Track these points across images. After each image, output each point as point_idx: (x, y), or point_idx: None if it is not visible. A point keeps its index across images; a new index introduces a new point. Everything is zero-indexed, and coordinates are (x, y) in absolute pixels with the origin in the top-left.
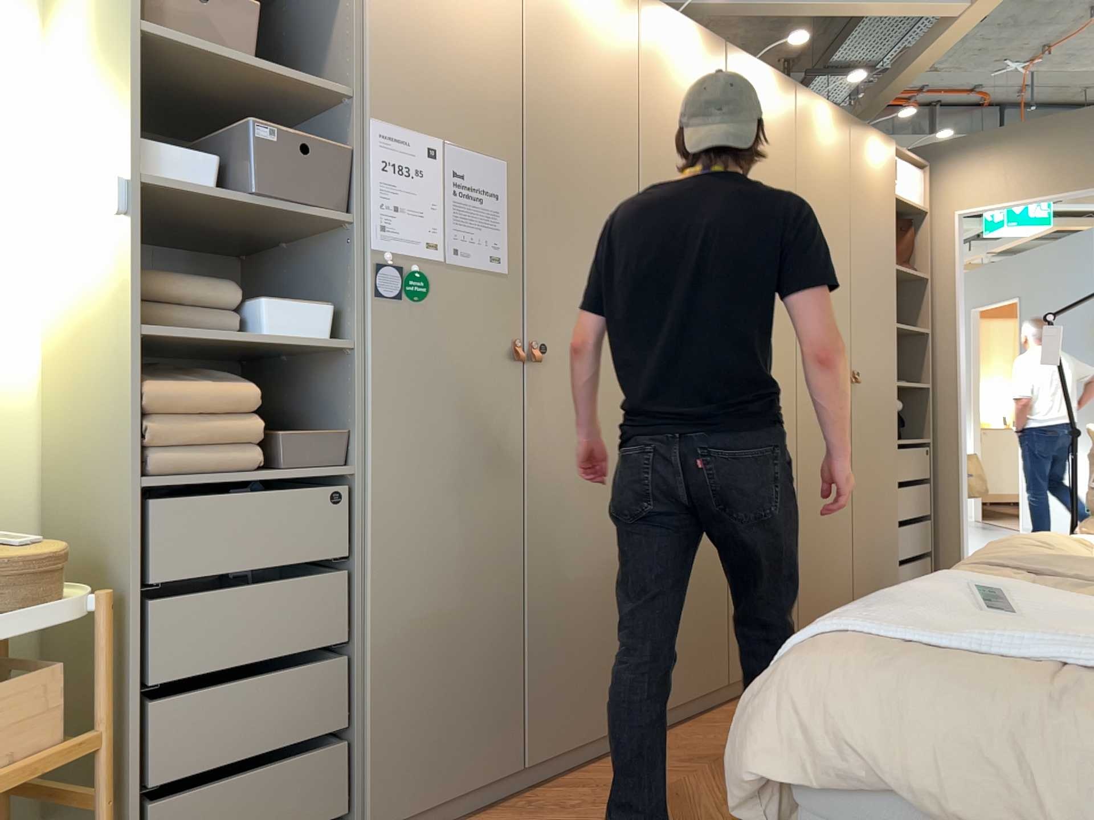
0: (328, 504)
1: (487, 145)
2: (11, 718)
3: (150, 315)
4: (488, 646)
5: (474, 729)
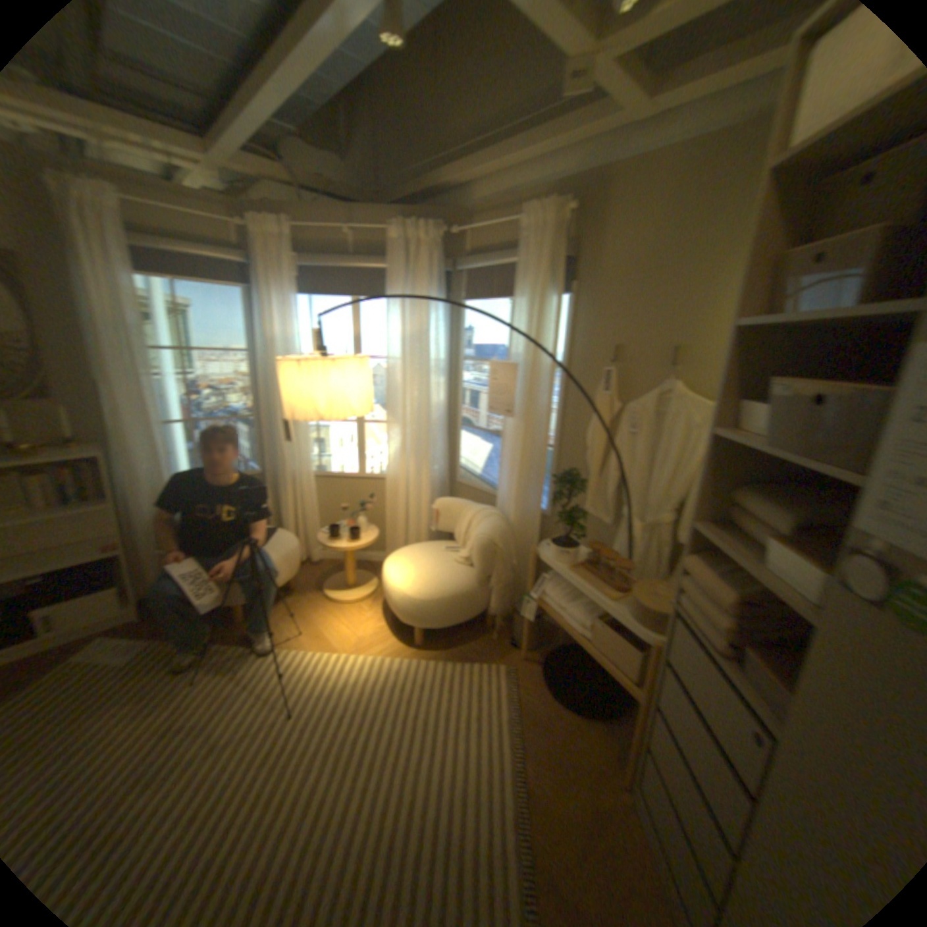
0: (753, 739)
1: None
2: (619, 652)
3: (739, 520)
4: None
5: None
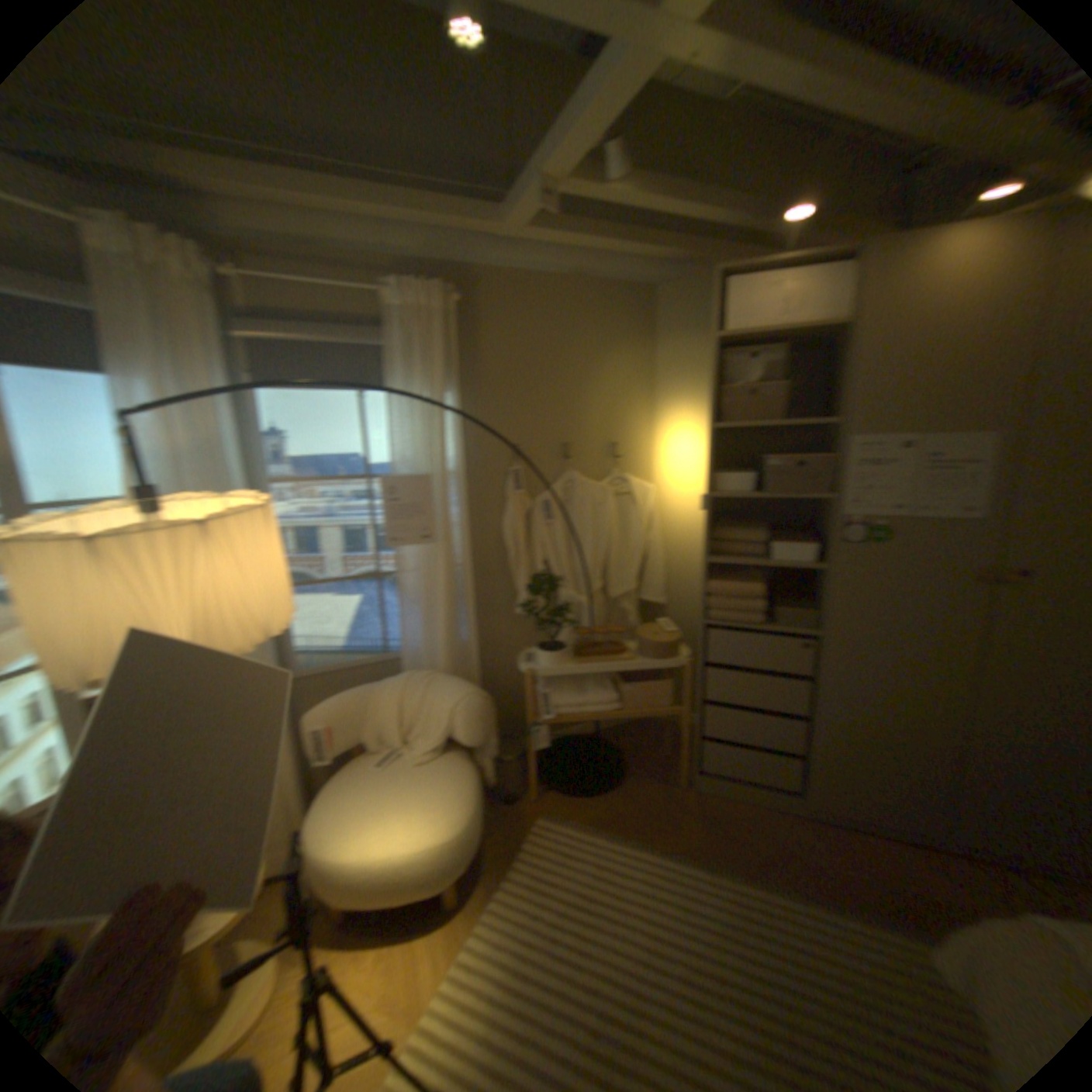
0: (804, 648)
1: (974, 424)
2: (655, 693)
3: (722, 547)
4: (922, 757)
5: (901, 797)
